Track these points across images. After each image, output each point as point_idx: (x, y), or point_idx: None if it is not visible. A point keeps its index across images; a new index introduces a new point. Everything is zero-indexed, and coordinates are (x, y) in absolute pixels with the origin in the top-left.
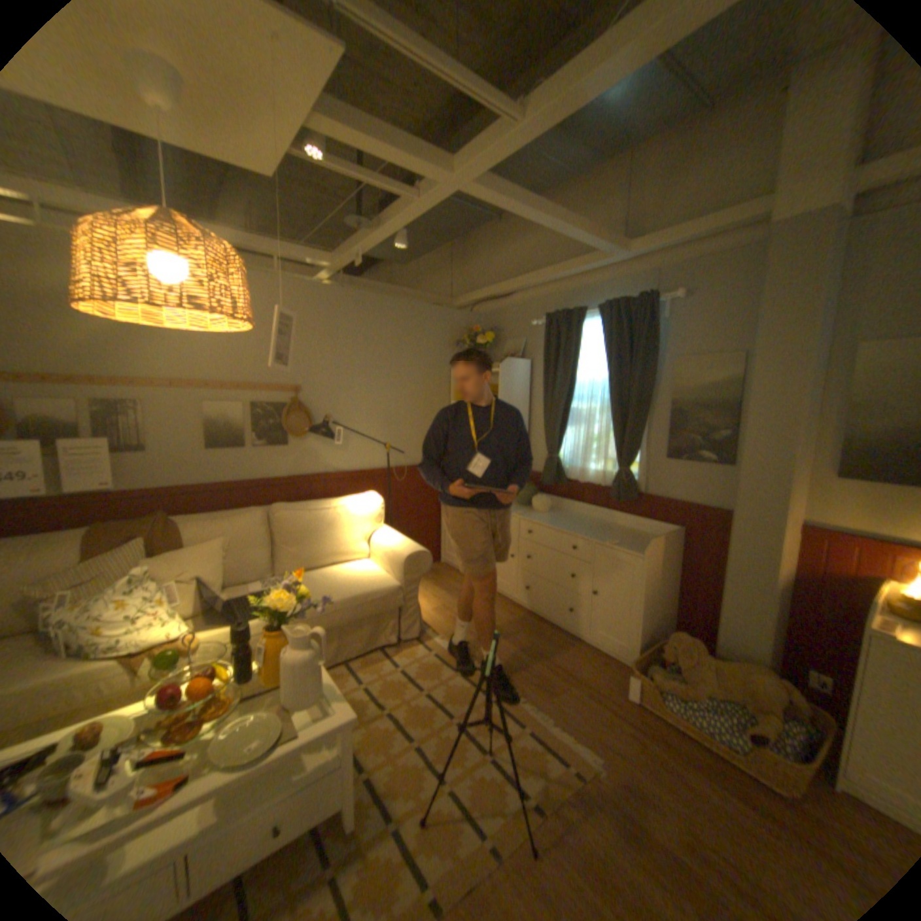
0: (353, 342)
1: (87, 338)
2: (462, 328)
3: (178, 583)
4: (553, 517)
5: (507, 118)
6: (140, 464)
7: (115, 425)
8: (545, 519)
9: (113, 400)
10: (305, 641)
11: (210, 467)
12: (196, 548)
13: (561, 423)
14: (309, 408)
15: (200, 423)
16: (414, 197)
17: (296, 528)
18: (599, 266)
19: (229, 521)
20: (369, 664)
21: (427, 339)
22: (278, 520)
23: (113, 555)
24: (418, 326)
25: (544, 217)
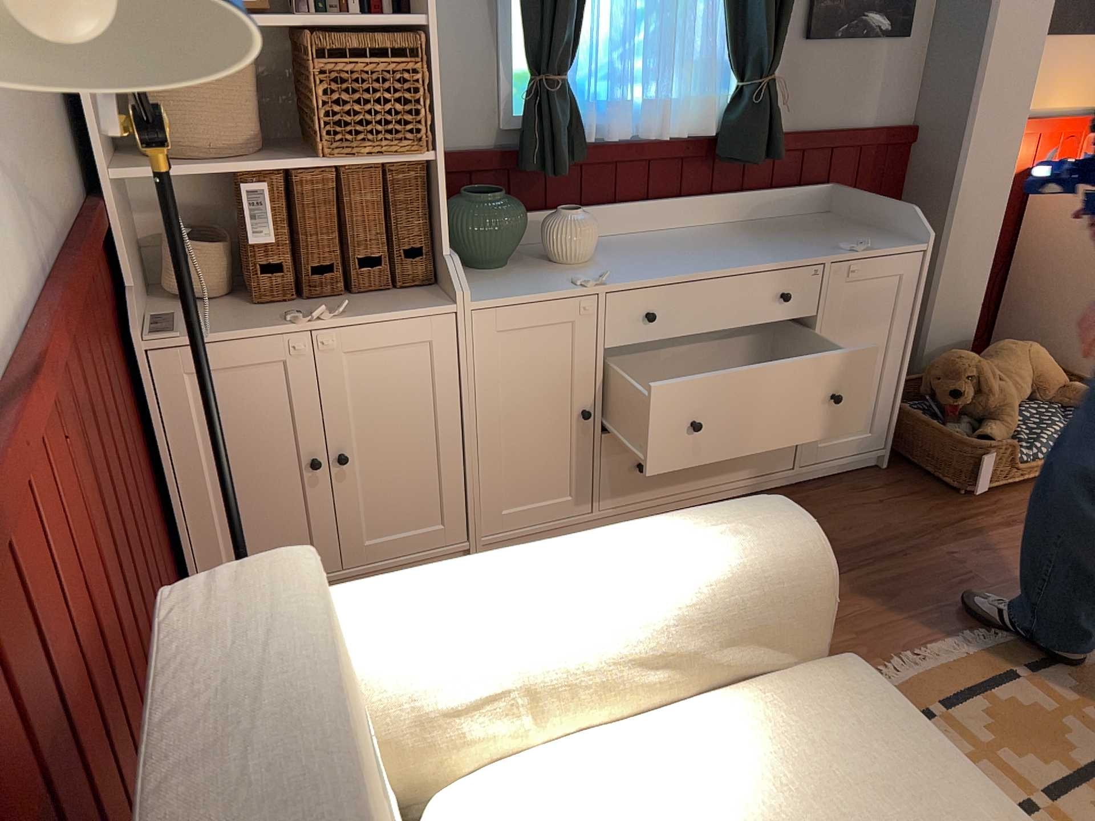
0: None
1: None
2: None
3: None
4: (631, 256)
5: None
6: None
7: None
8: (649, 265)
9: None
10: None
11: None
12: None
13: None
14: None
15: None
16: None
17: None
18: None
19: None
20: None
21: None
22: None
23: None
24: None
25: None
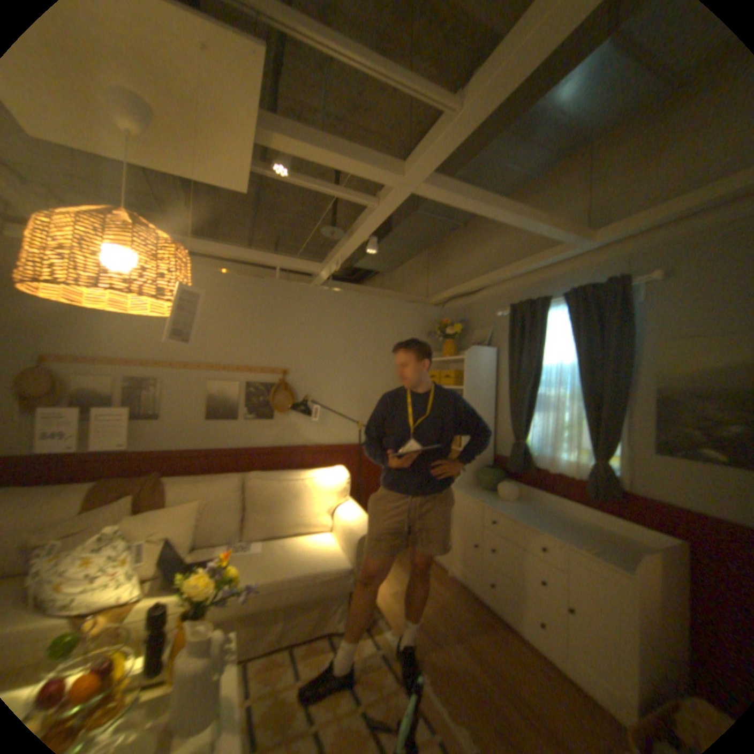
0: (336, 333)
1: (130, 330)
2: (435, 321)
3: (149, 542)
4: (522, 508)
5: (447, 112)
6: (154, 430)
7: (140, 397)
8: (512, 510)
9: (141, 377)
10: (204, 645)
11: (208, 435)
12: (175, 508)
13: (529, 409)
14: (295, 388)
15: (205, 398)
16: (375, 203)
17: (266, 496)
18: (564, 257)
19: (209, 485)
20: (314, 653)
21: (402, 330)
22: (251, 487)
23: (106, 510)
24: (394, 320)
25: (499, 211)
